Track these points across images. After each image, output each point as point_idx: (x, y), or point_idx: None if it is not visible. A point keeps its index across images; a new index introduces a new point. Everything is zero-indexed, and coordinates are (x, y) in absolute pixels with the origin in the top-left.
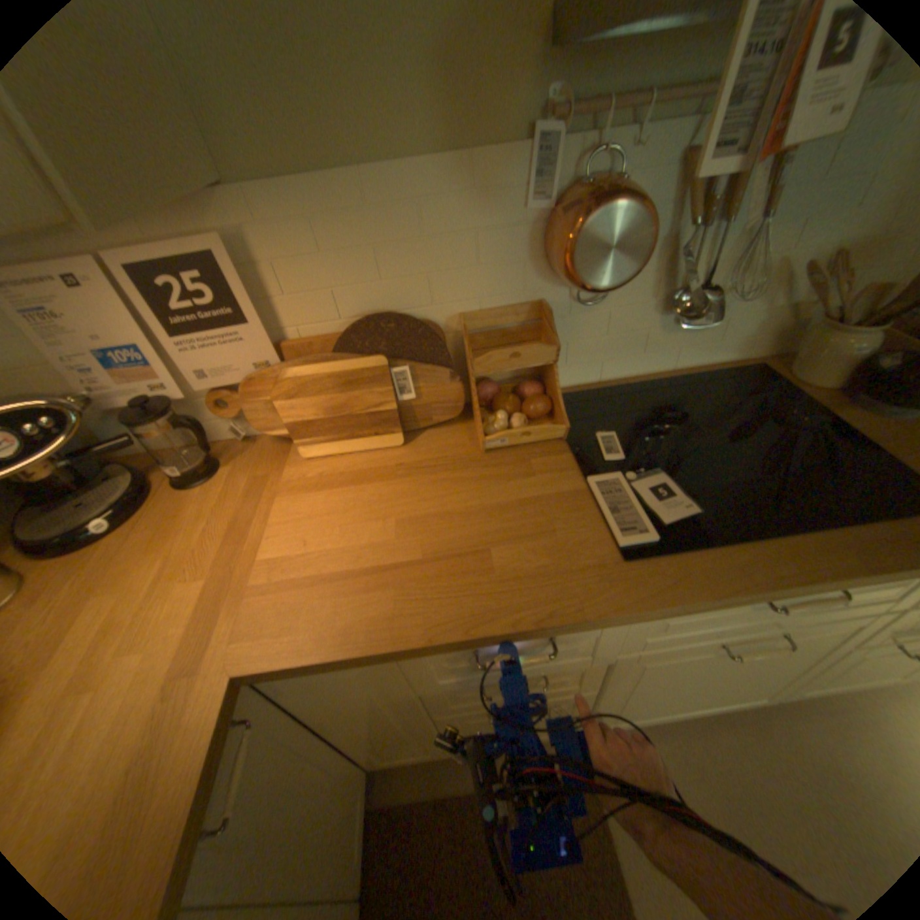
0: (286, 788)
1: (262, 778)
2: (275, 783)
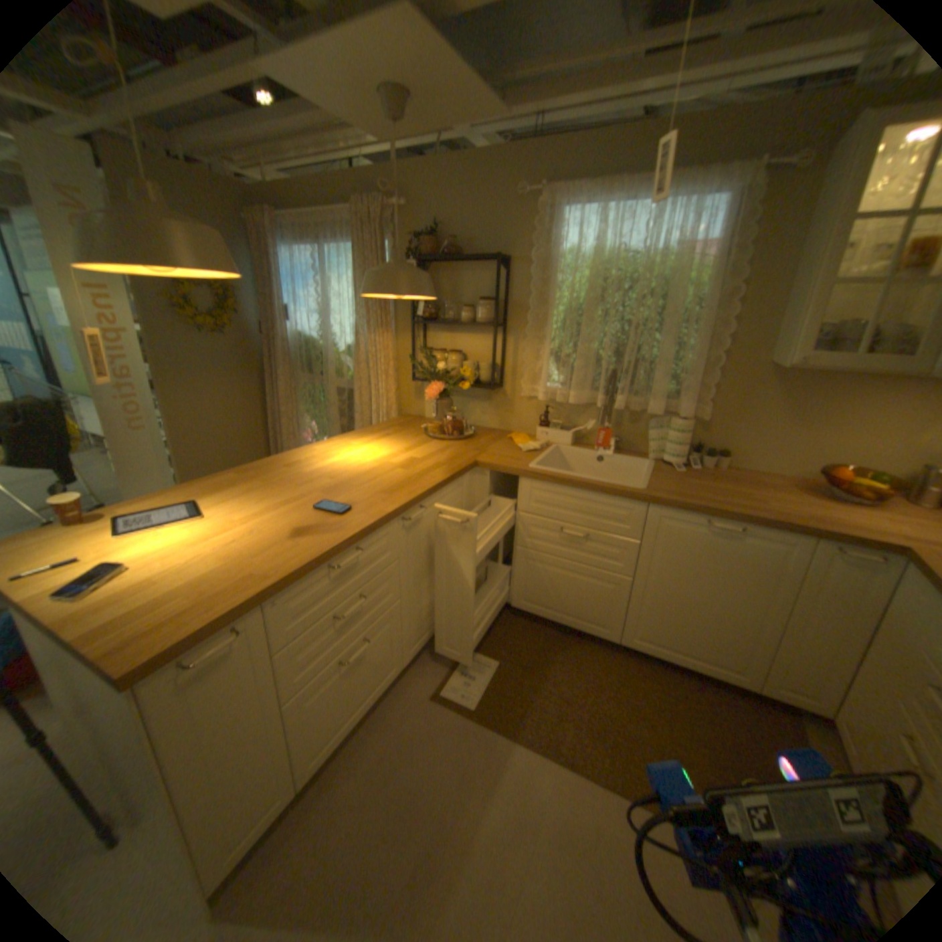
0: (846, 610)
1: (856, 588)
2: (851, 599)
